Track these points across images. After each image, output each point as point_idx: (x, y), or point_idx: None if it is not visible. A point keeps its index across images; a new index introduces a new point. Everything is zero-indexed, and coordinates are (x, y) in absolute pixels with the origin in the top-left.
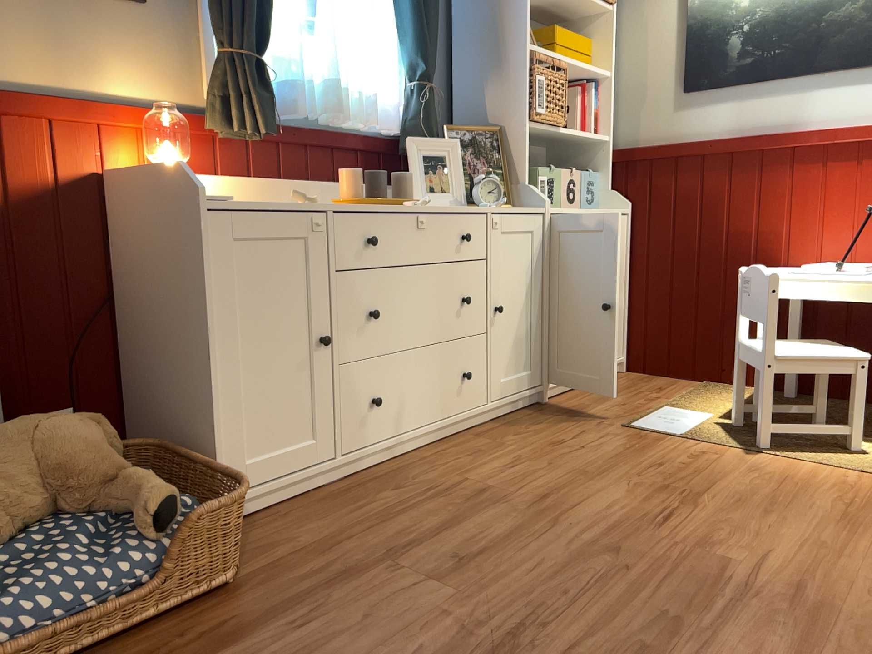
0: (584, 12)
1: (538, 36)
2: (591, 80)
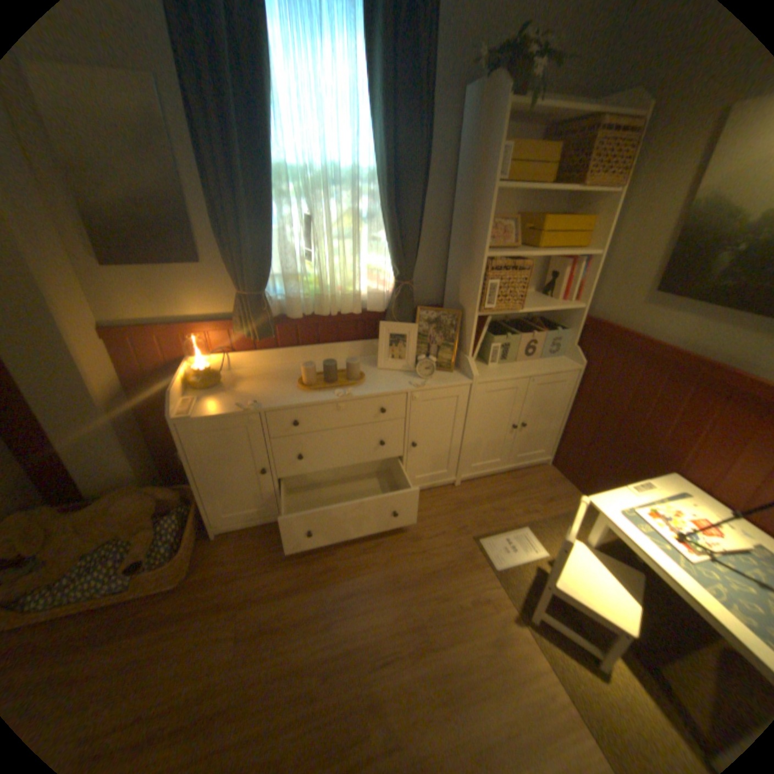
0: (593, 190)
1: (534, 219)
2: (587, 251)
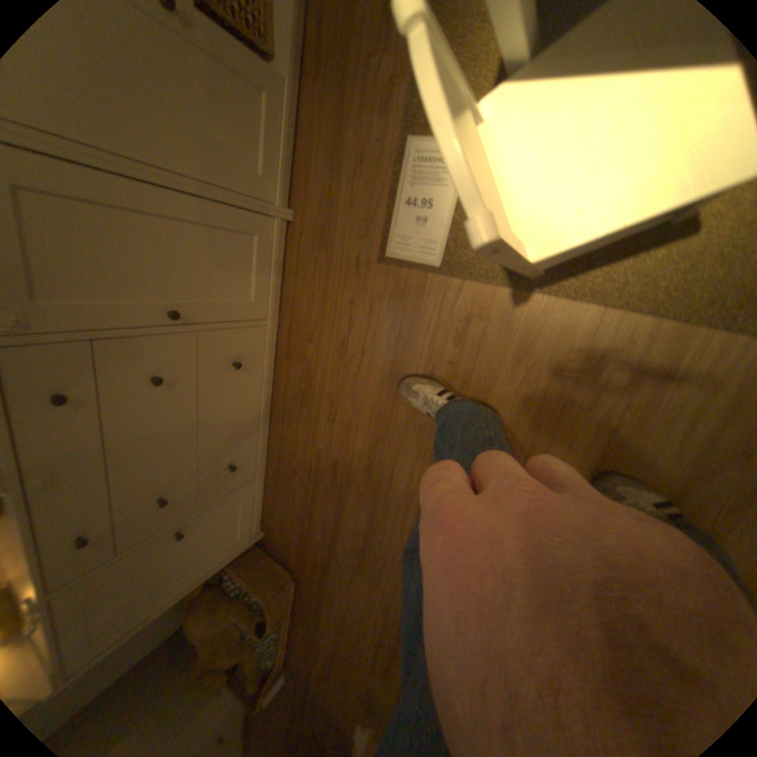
0: None
1: None
2: None
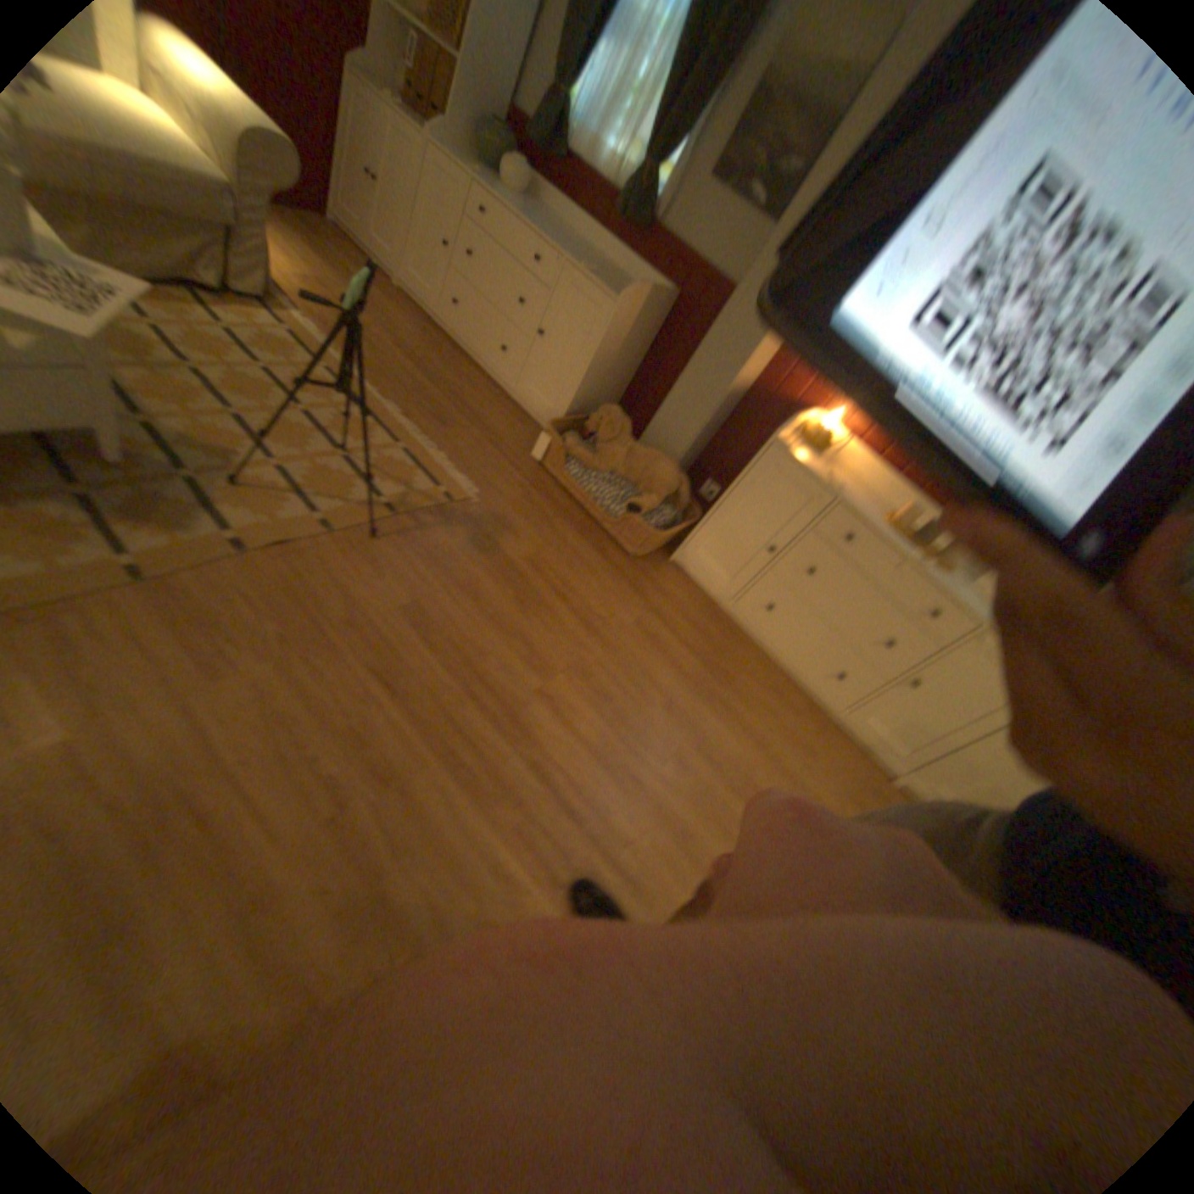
0: None
1: None
2: None
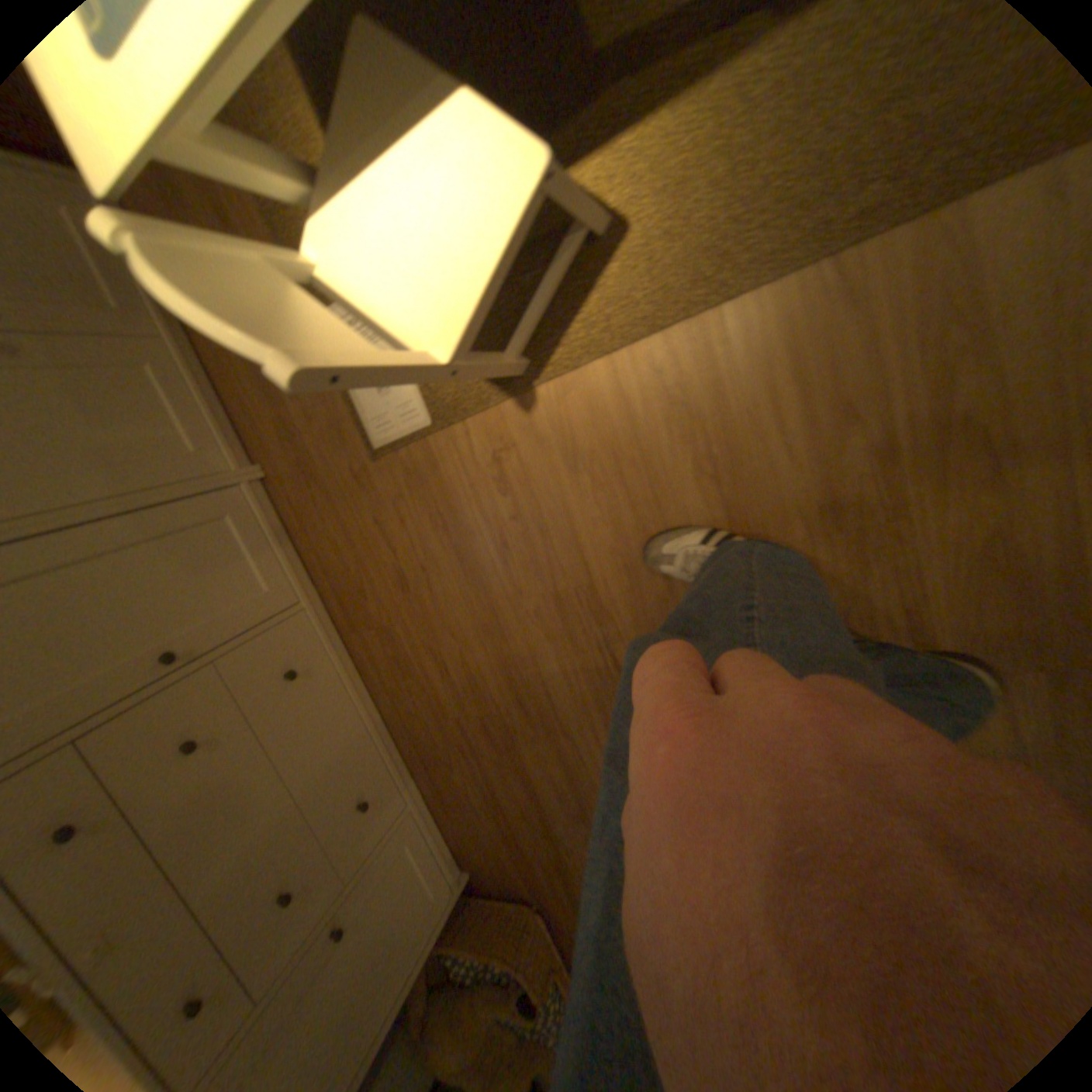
0: None
1: None
2: None
